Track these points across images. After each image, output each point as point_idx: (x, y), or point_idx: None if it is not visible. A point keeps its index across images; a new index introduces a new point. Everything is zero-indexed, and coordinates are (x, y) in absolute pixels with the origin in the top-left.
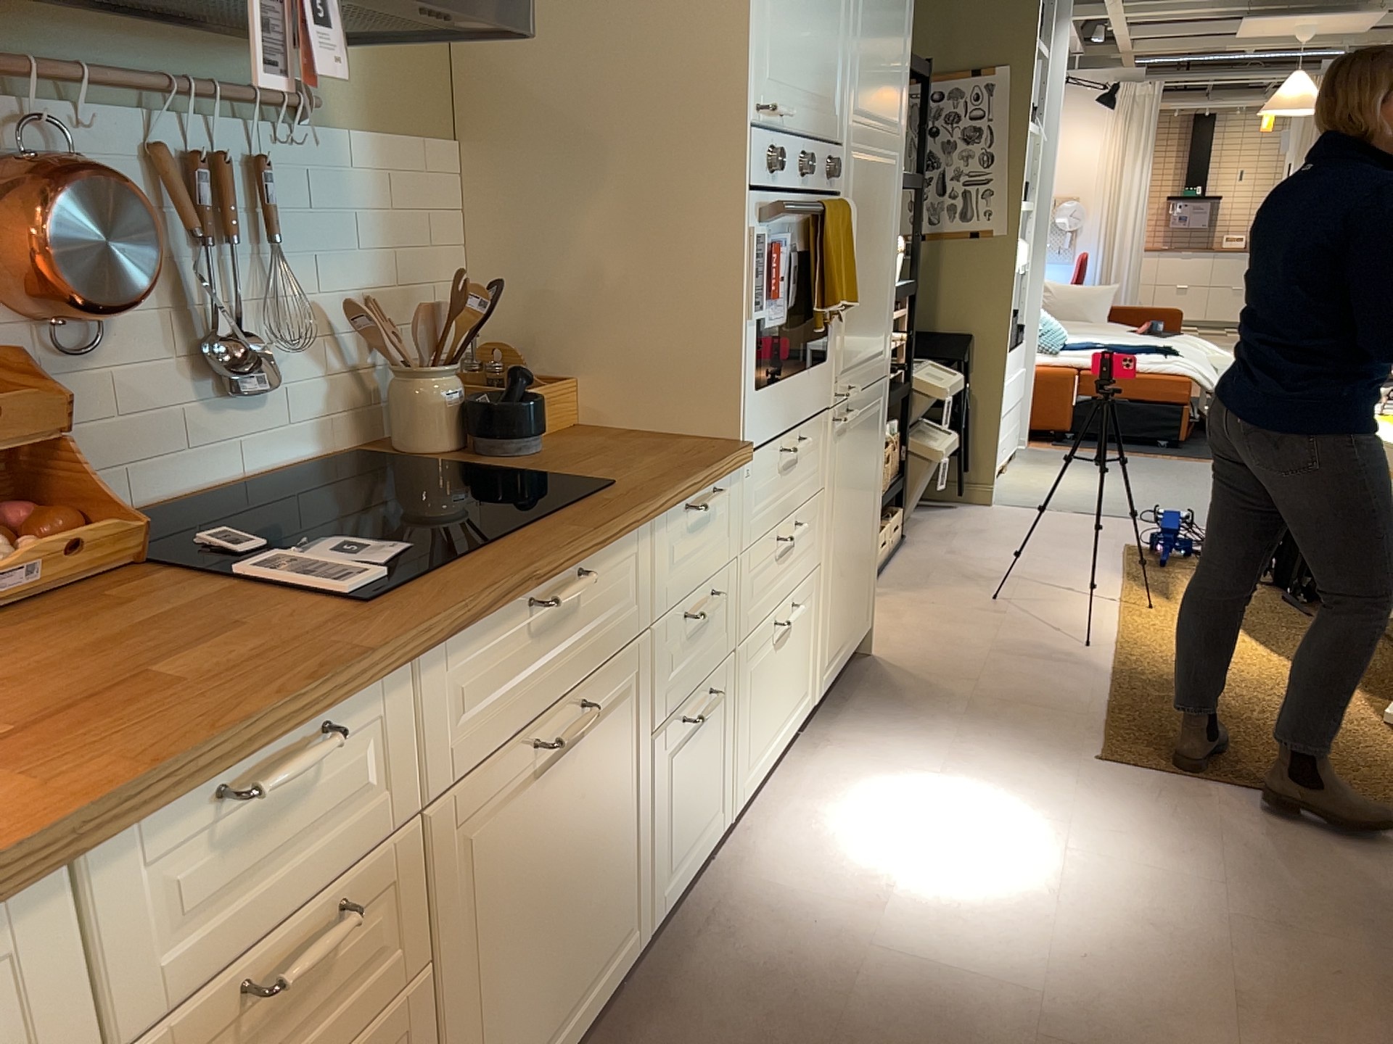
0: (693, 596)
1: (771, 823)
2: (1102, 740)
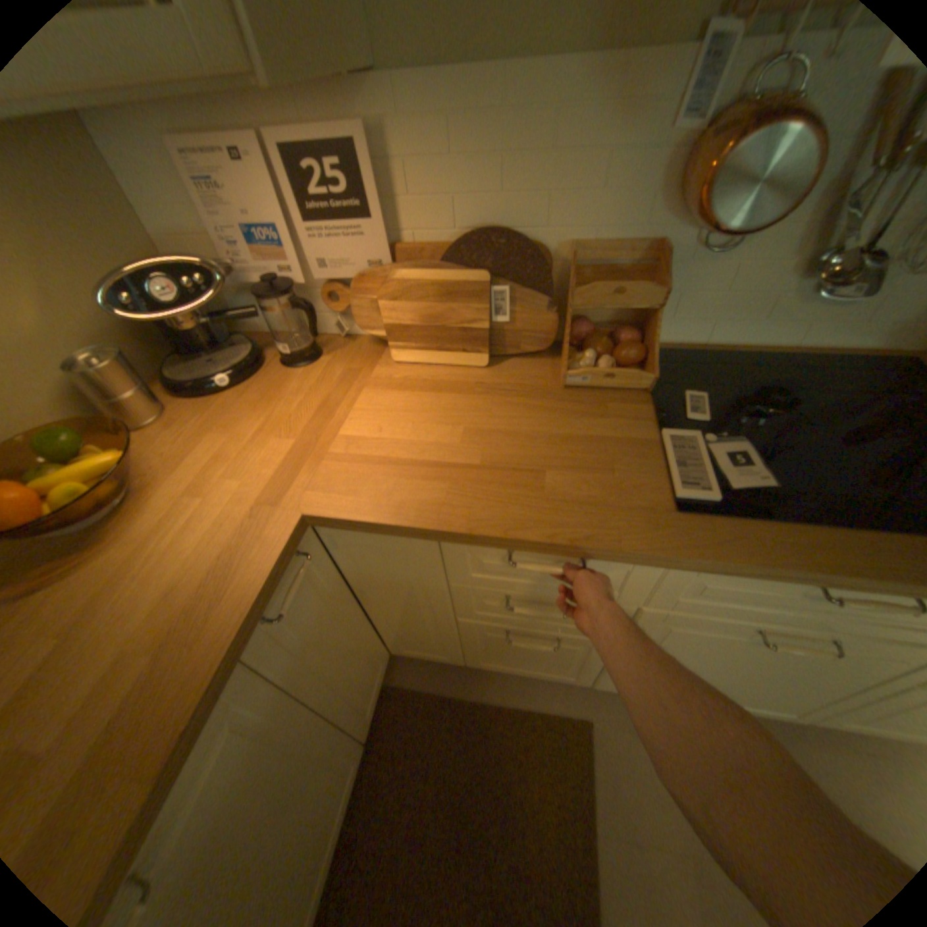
0: None
1: None
2: None
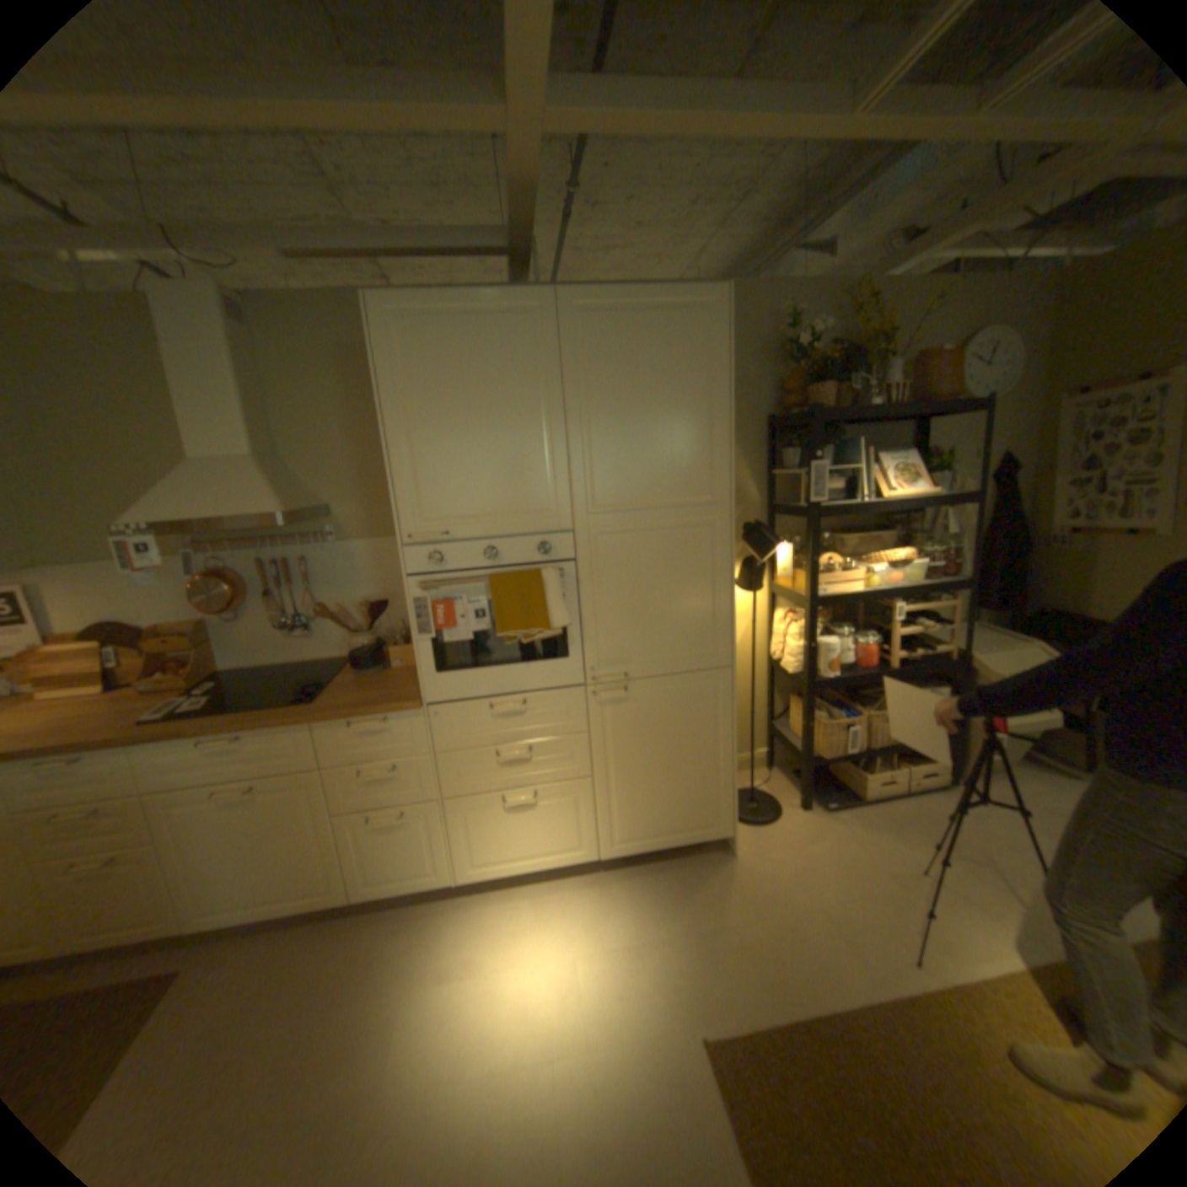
0: (372, 765)
1: (500, 905)
2: (742, 1038)
